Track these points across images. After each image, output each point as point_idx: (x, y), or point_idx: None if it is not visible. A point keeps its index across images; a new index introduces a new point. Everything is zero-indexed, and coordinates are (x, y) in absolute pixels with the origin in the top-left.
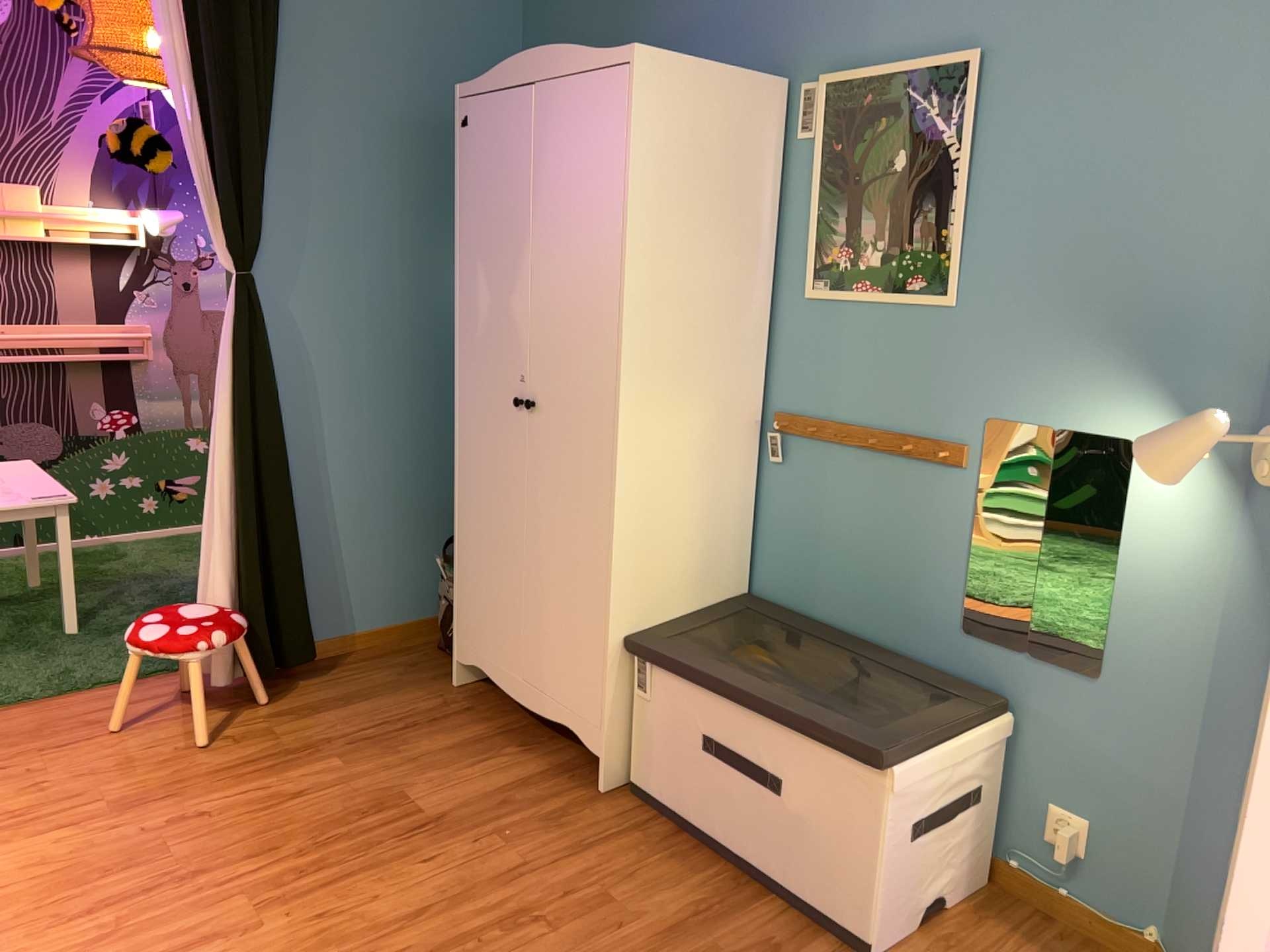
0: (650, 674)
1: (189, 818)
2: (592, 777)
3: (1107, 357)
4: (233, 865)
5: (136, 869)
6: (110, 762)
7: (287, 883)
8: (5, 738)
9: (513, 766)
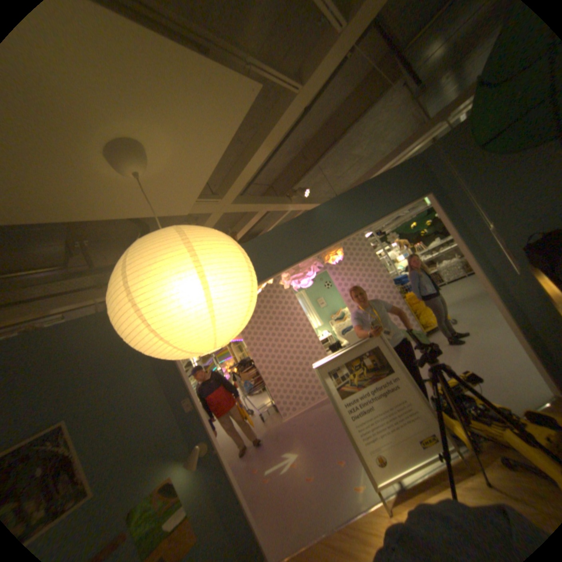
0: None
1: None
2: None
3: (149, 466)
4: None
5: None
6: None
7: None
8: None
9: None
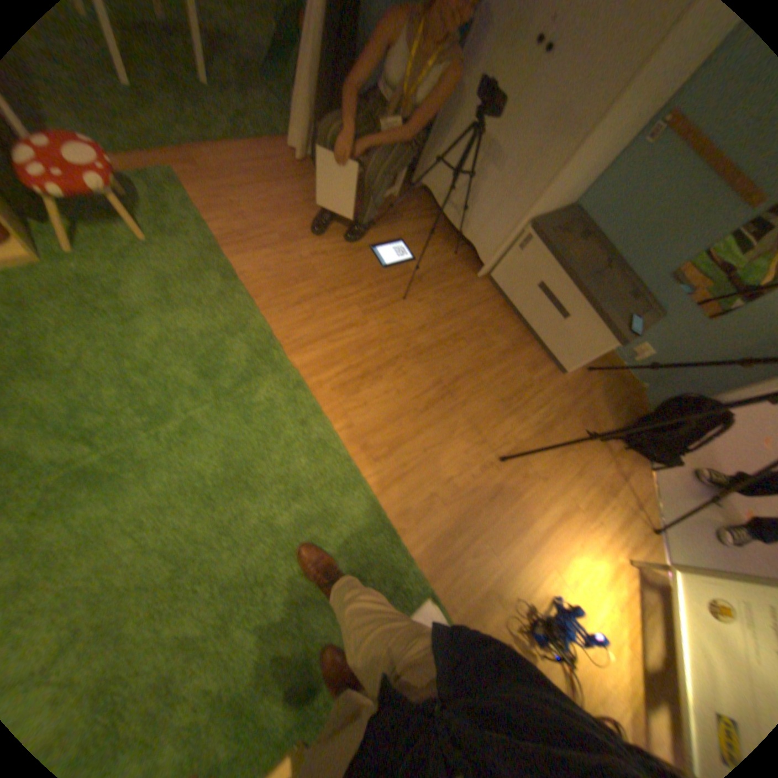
0: (529, 247)
1: (318, 256)
2: (472, 268)
3: None
4: (346, 289)
5: (307, 282)
6: (268, 207)
7: (369, 303)
8: (208, 175)
9: (442, 254)
